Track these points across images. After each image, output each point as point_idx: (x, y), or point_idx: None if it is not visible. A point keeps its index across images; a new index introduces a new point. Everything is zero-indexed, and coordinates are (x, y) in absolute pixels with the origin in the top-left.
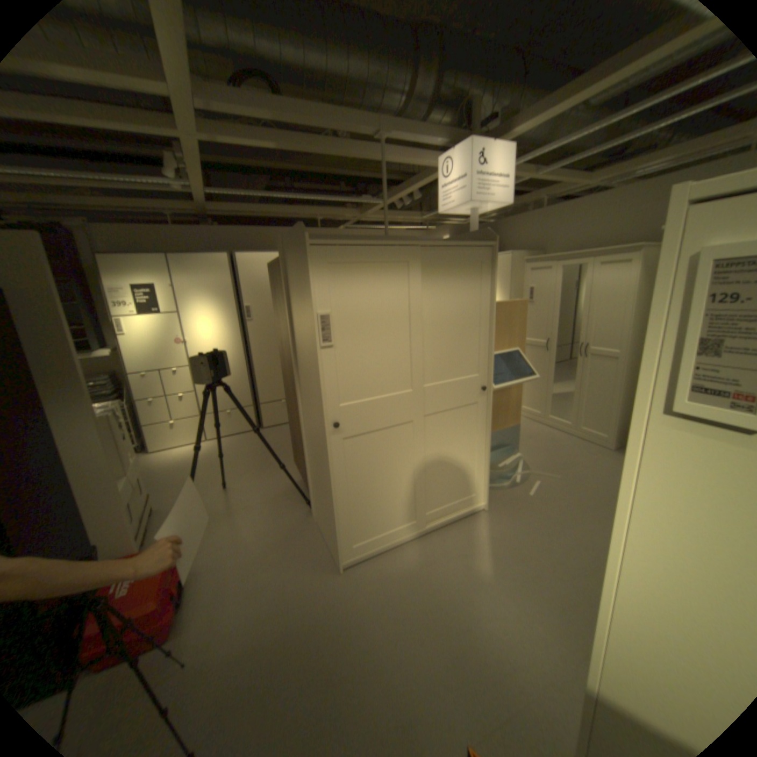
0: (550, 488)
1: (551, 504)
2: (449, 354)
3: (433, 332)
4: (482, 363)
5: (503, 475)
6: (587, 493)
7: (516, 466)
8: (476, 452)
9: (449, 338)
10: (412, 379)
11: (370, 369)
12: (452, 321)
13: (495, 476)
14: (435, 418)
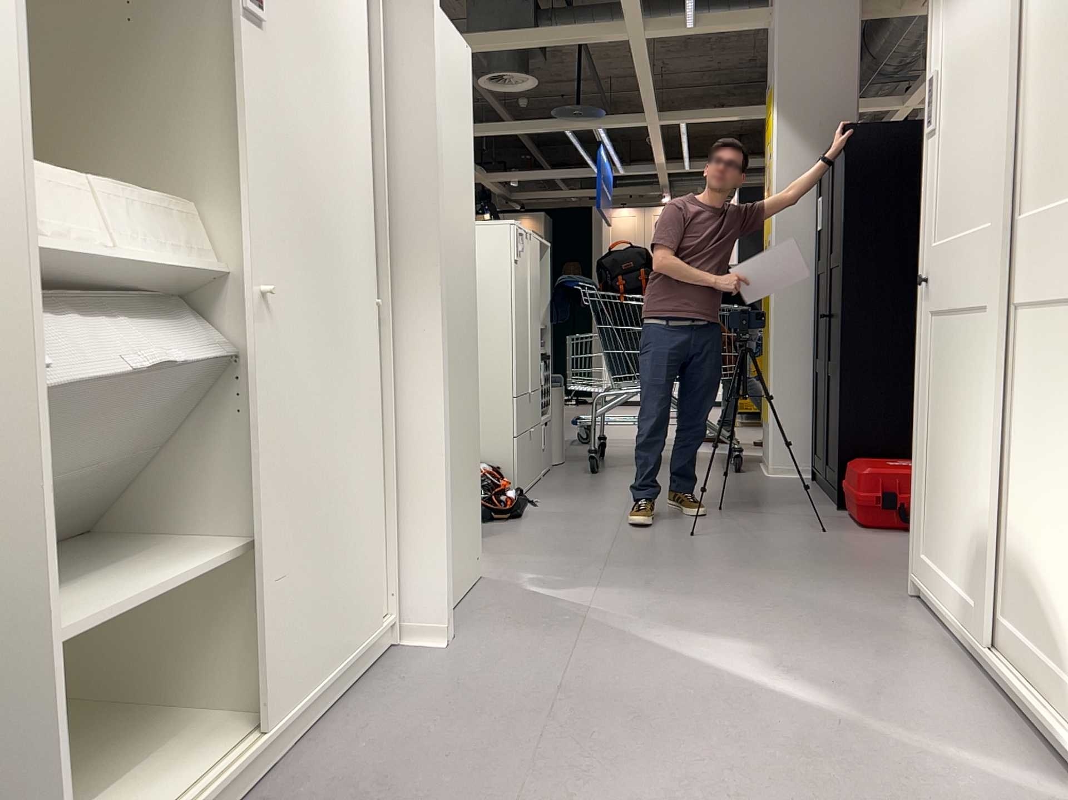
0: None
1: None
2: (1059, 116)
3: (1037, 59)
4: None
5: None
6: None
7: None
8: None
9: (1061, 65)
10: (986, 195)
11: (953, 174)
12: None
13: None
14: (1027, 321)
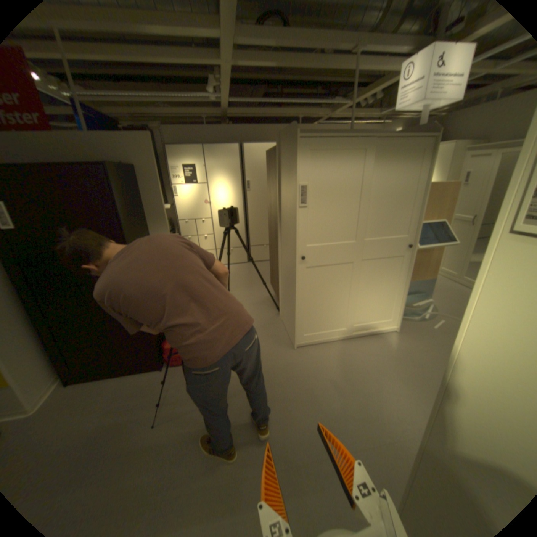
0: (452, 326)
1: (450, 336)
2: (387, 218)
3: (377, 202)
4: (412, 227)
5: (416, 312)
6: None
7: (427, 308)
8: (397, 291)
9: (388, 207)
10: (357, 233)
11: (329, 224)
12: (393, 194)
13: (409, 312)
14: (369, 263)
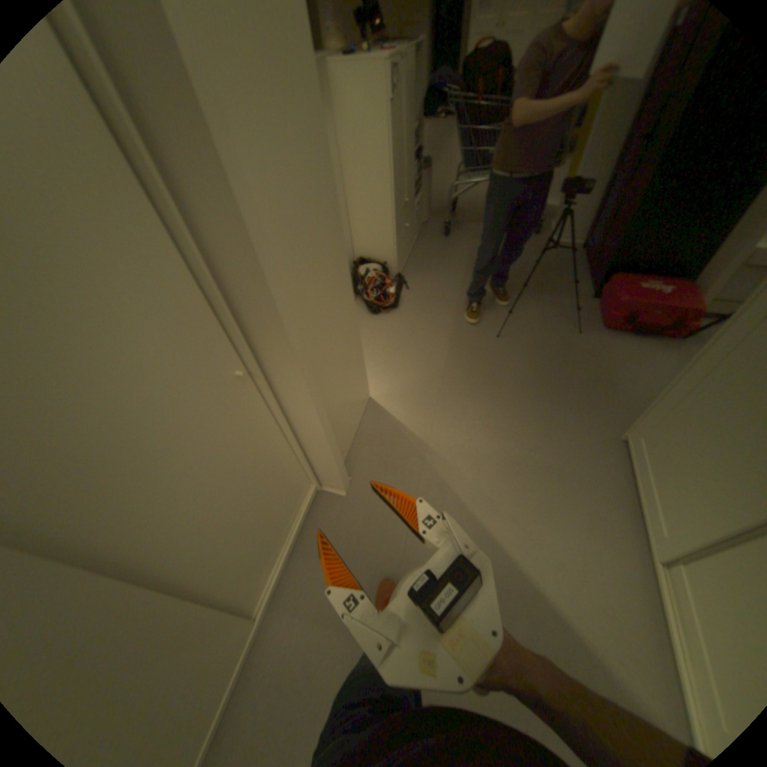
0: None
1: None
2: None
3: None
4: None
5: None
6: None
7: None
8: None
9: None
10: None
11: None
12: None
13: None
14: None
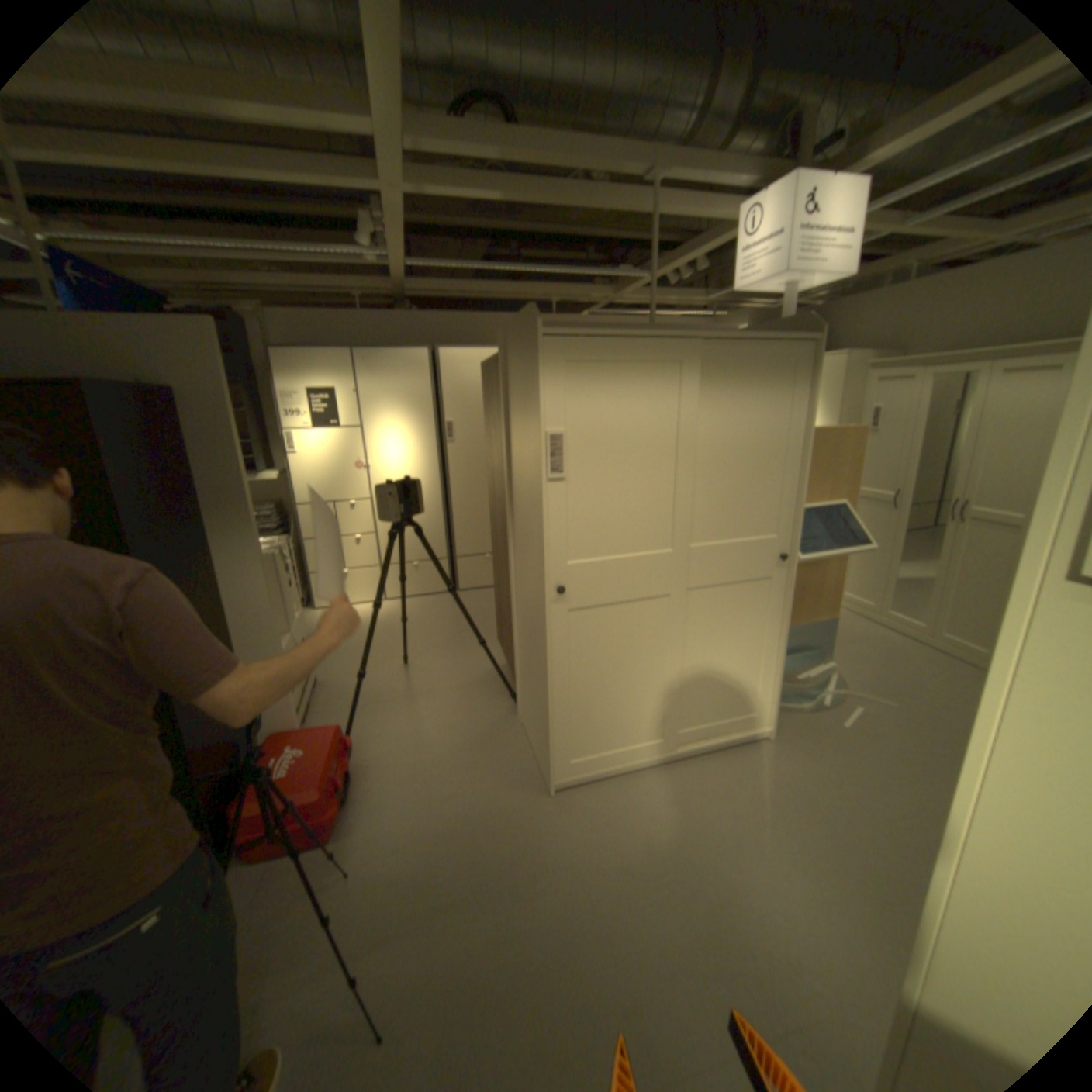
0: (879, 720)
1: (878, 745)
2: (733, 502)
3: (711, 468)
4: (783, 519)
5: (804, 692)
6: (943, 736)
7: (826, 682)
8: (764, 653)
9: (734, 478)
10: (674, 534)
11: (613, 515)
12: (742, 453)
13: (790, 692)
14: (703, 595)
